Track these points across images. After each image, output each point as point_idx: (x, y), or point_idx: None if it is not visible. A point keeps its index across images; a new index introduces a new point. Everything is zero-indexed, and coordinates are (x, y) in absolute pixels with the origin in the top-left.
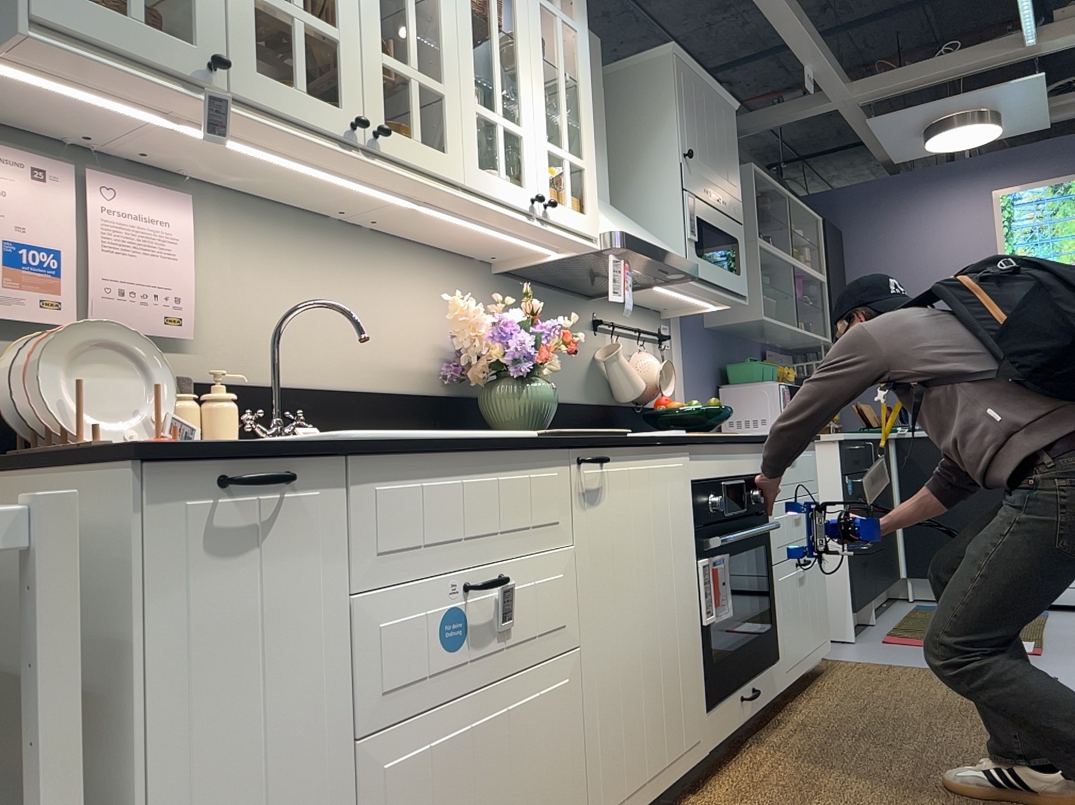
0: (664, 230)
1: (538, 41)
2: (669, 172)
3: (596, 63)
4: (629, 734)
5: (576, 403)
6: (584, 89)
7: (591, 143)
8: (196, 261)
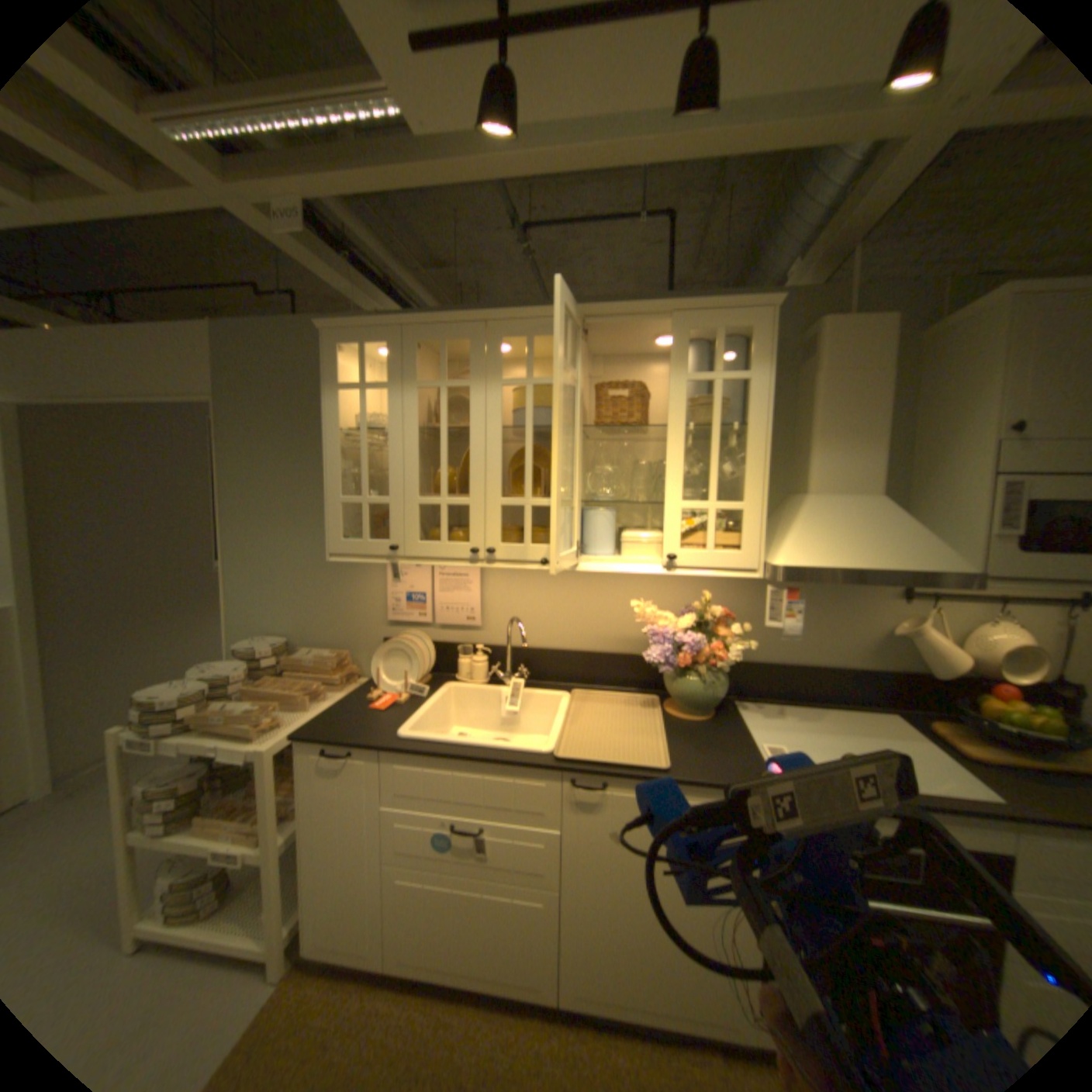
0: (968, 518)
1: (678, 418)
2: (983, 450)
3: (877, 346)
4: (615, 970)
5: (846, 670)
6: (751, 433)
7: (757, 482)
8: (487, 588)
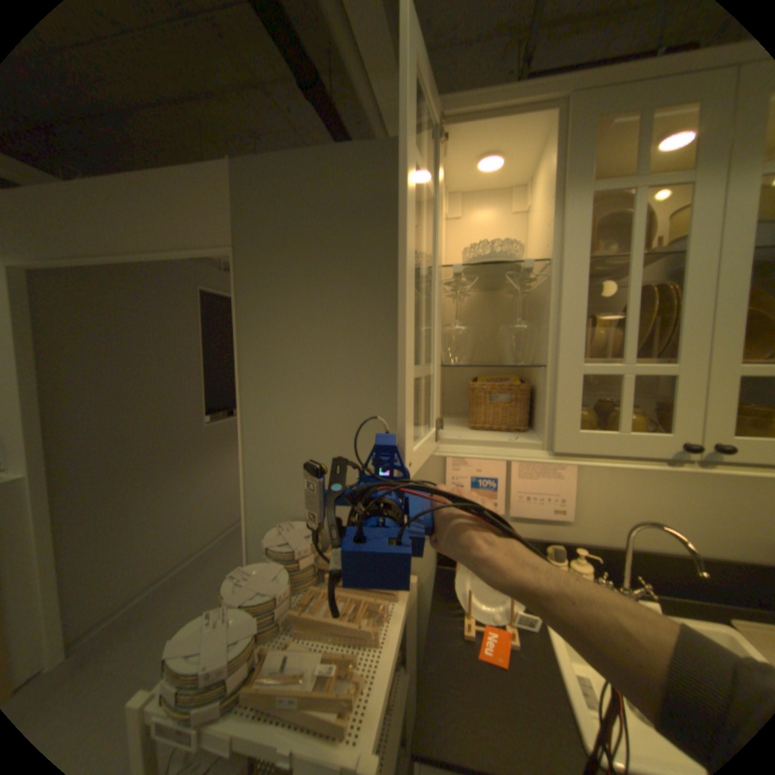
0: None
1: None
2: None
3: None
4: None
5: None
6: None
7: None
8: (581, 473)
